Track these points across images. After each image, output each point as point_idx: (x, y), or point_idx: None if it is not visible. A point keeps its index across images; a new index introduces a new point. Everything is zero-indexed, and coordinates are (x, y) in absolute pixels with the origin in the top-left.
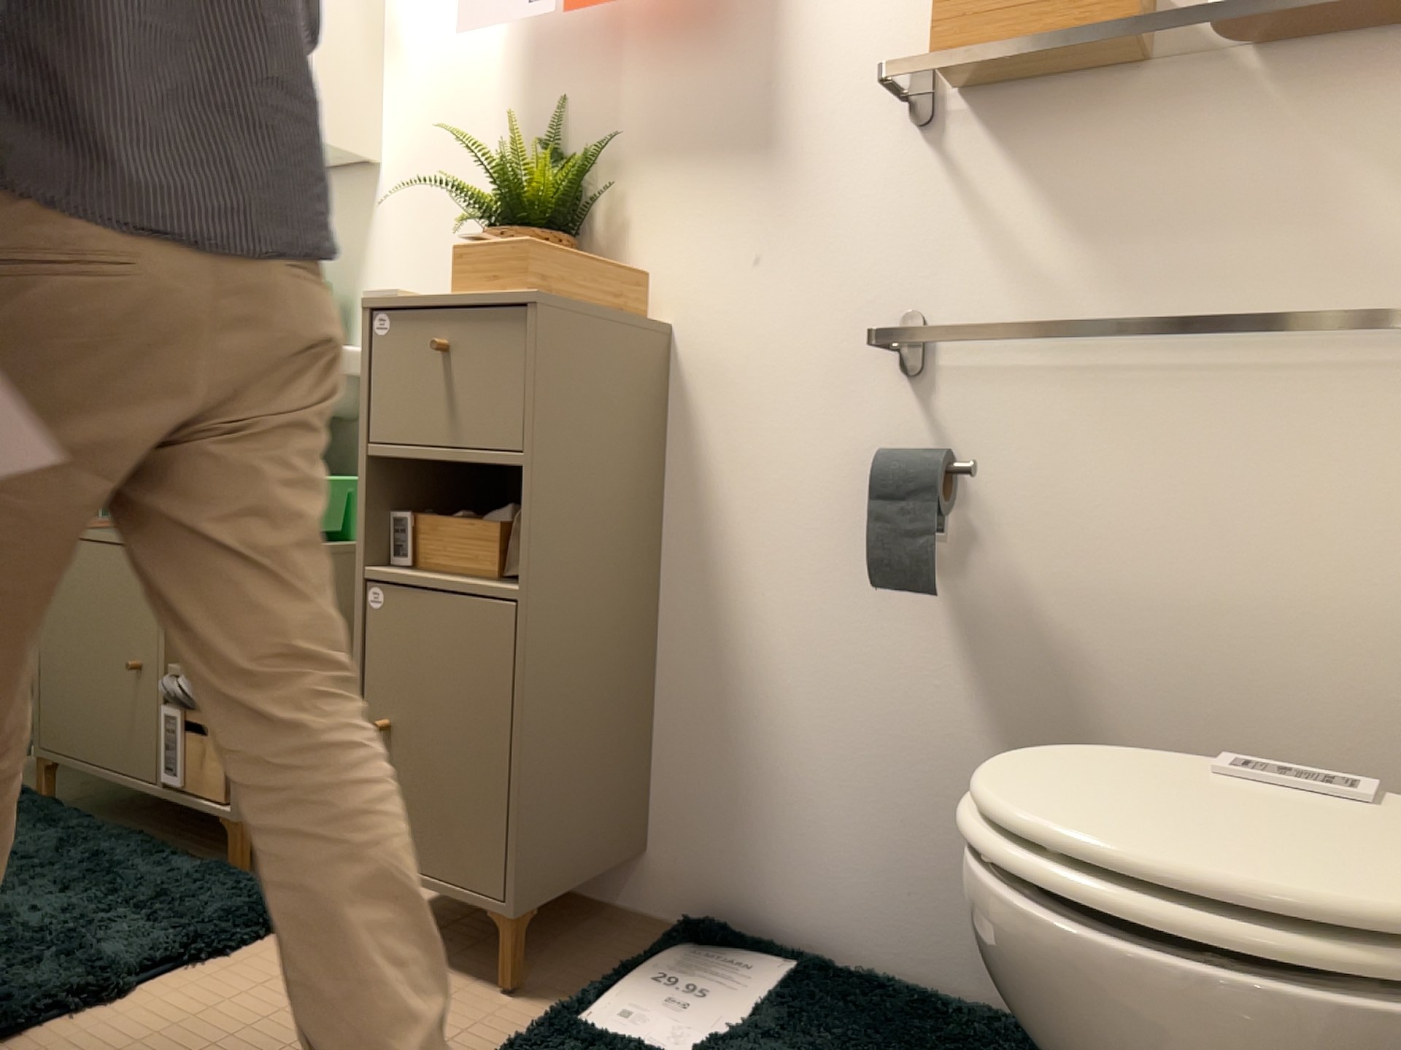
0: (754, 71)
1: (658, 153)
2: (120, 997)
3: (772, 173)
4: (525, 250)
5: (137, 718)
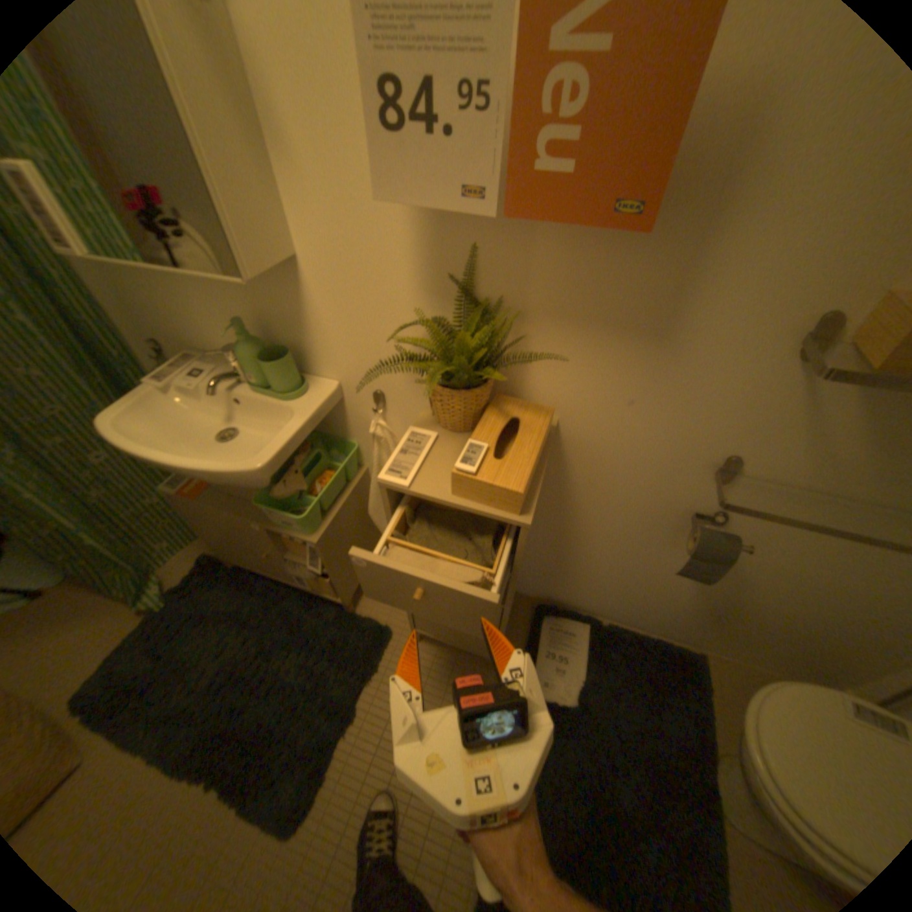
0: (671, 270)
1: (564, 313)
2: (356, 719)
3: (662, 353)
4: (520, 496)
5: (275, 568)
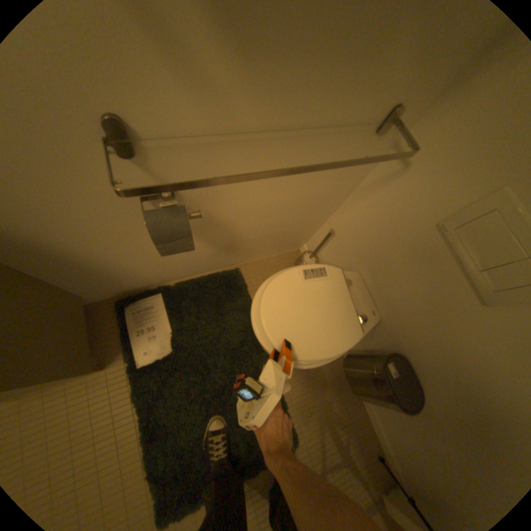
0: None
1: None
2: None
3: None
4: None
5: None
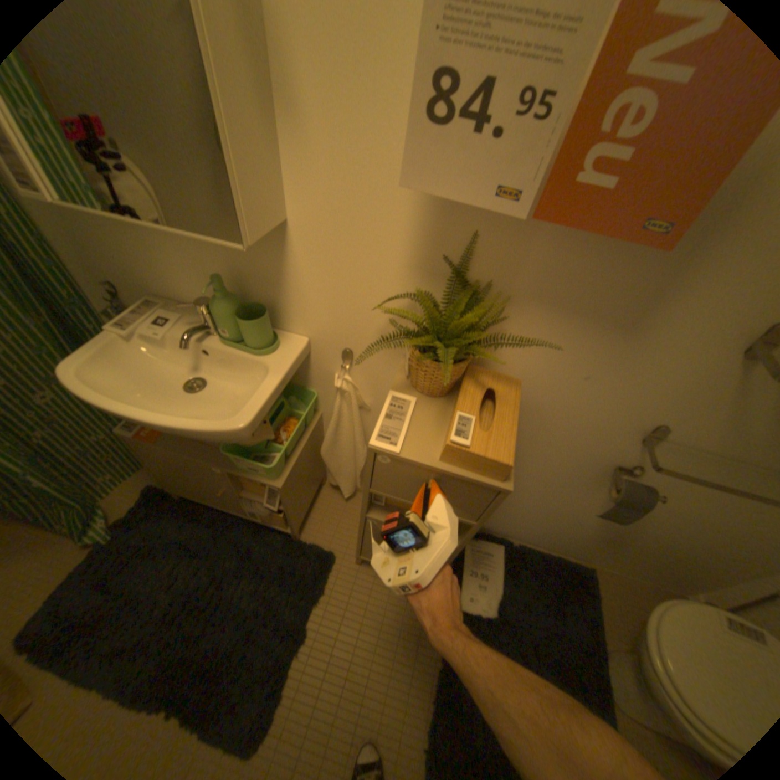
0: (655, 275)
1: (546, 300)
2: (307, 638)
3: (626, 341)
4: (508, 467)
5: (228, 502)
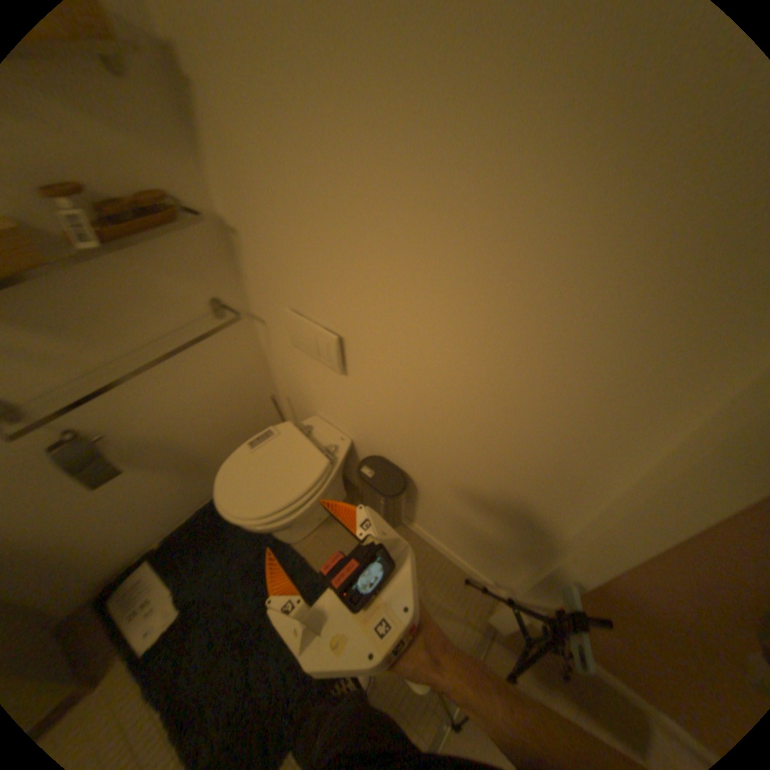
0: None
1: None
2: None
3: None
4: None
5: None
